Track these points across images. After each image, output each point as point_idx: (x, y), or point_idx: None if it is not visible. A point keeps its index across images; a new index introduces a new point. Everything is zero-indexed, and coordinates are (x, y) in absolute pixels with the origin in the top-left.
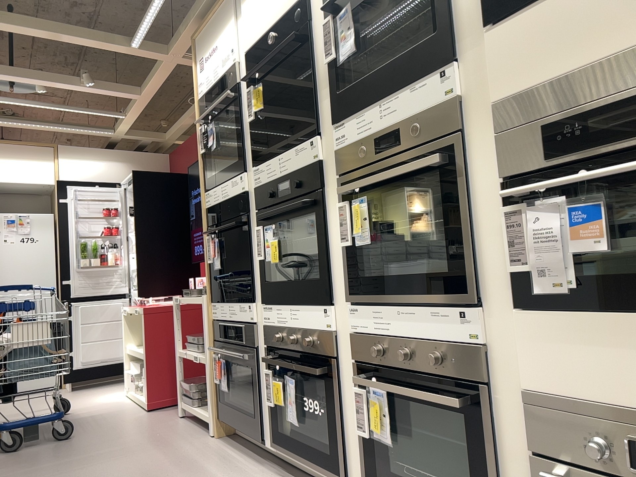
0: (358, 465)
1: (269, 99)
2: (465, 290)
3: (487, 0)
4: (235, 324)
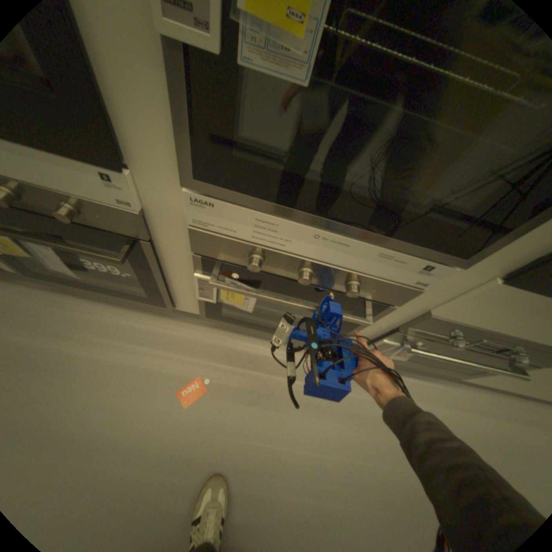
0: (189, 302)
1: None
2: (466, 253)
3: None
4: None
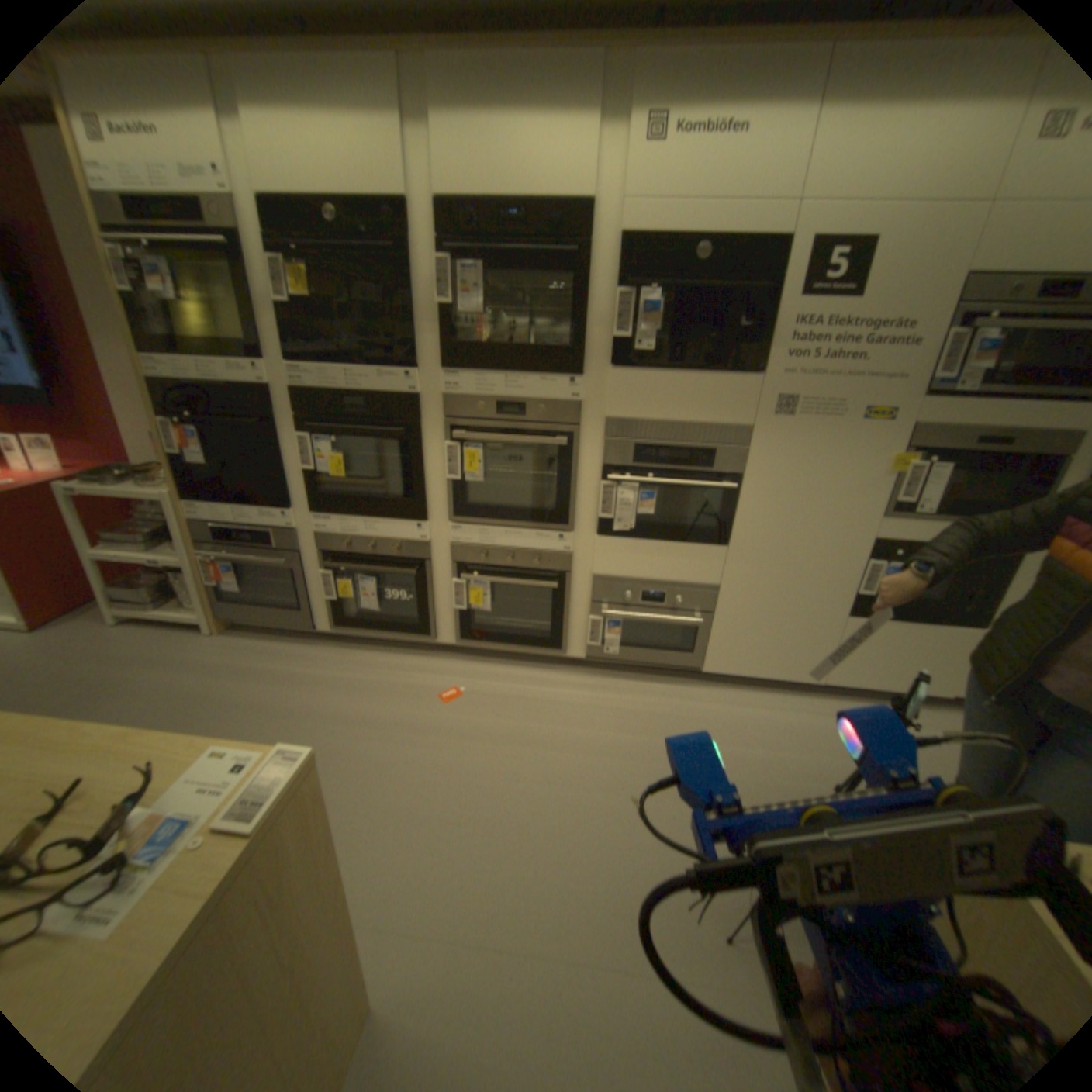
0: (447, 627)
1: (311, 285)
2: (565, 525)
3: (616, 348)
4: (235, 526)
